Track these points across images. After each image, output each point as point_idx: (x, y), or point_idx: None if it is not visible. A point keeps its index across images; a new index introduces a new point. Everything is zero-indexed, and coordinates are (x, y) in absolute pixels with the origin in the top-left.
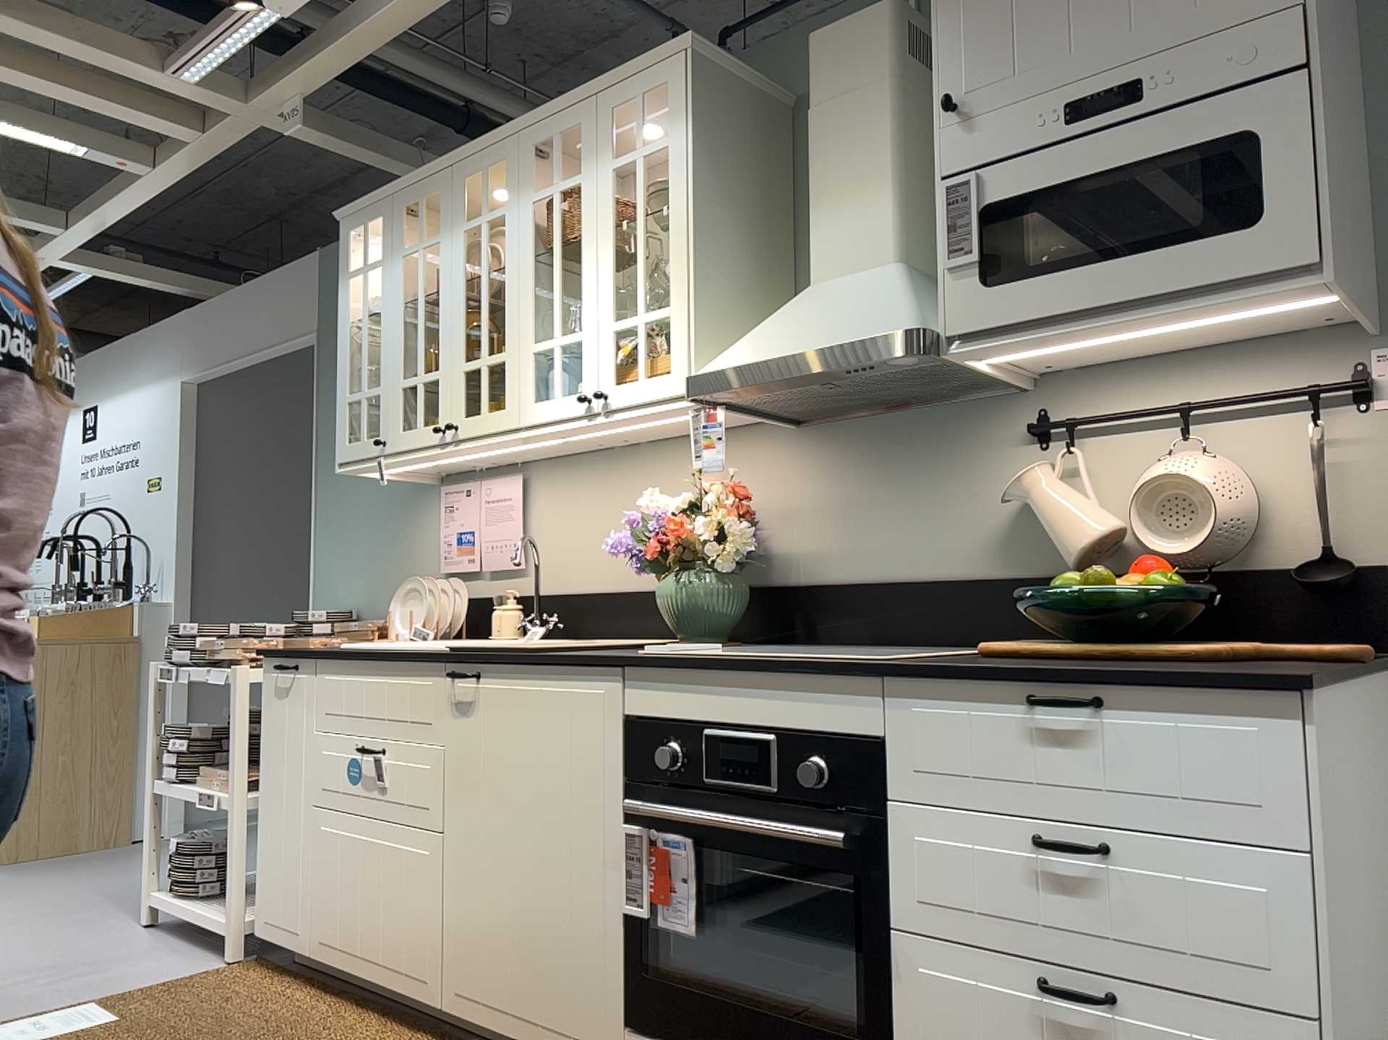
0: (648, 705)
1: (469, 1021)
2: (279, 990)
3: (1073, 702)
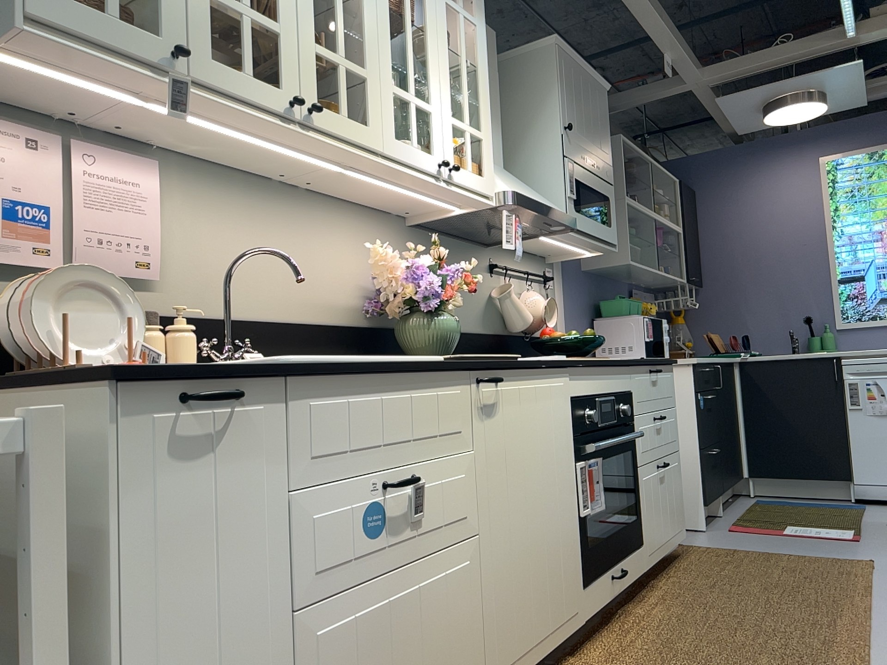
0: (579, 388)
1: None
2: None
3: (661, 370)
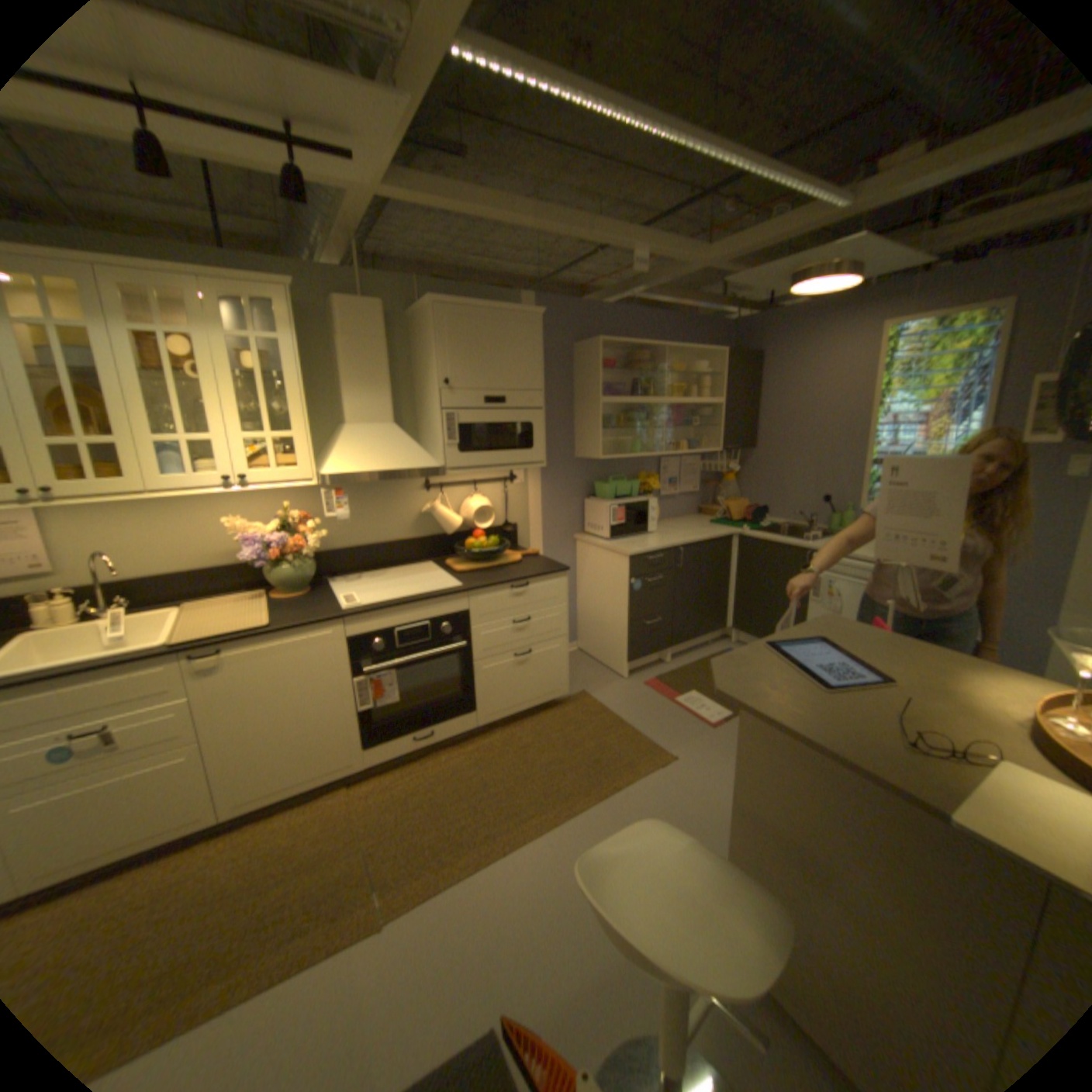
0: (361, 629)
1: (246, 813)
2: None
3: (525, 586)
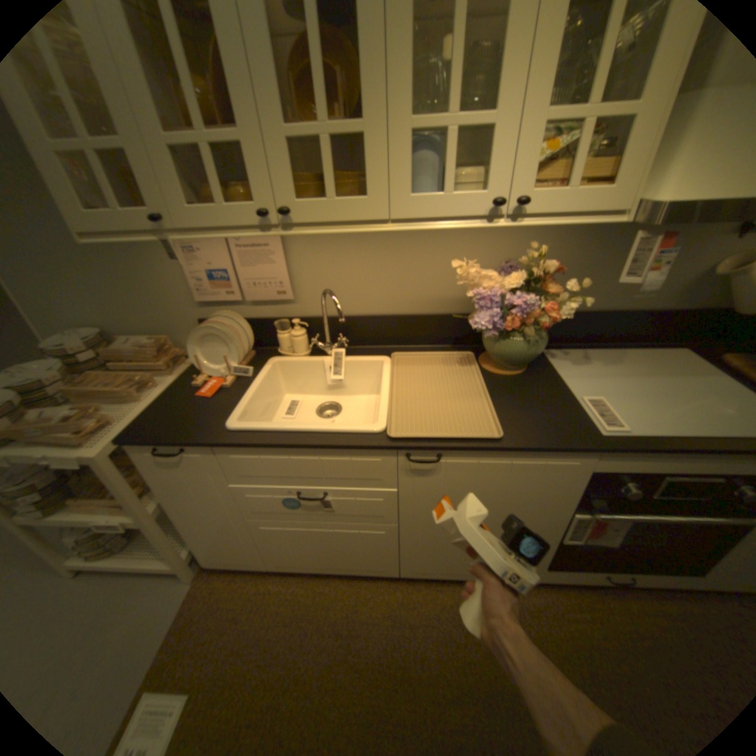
0: (620, 467)
1: (423, 578)
2: (252, 591)
3: None
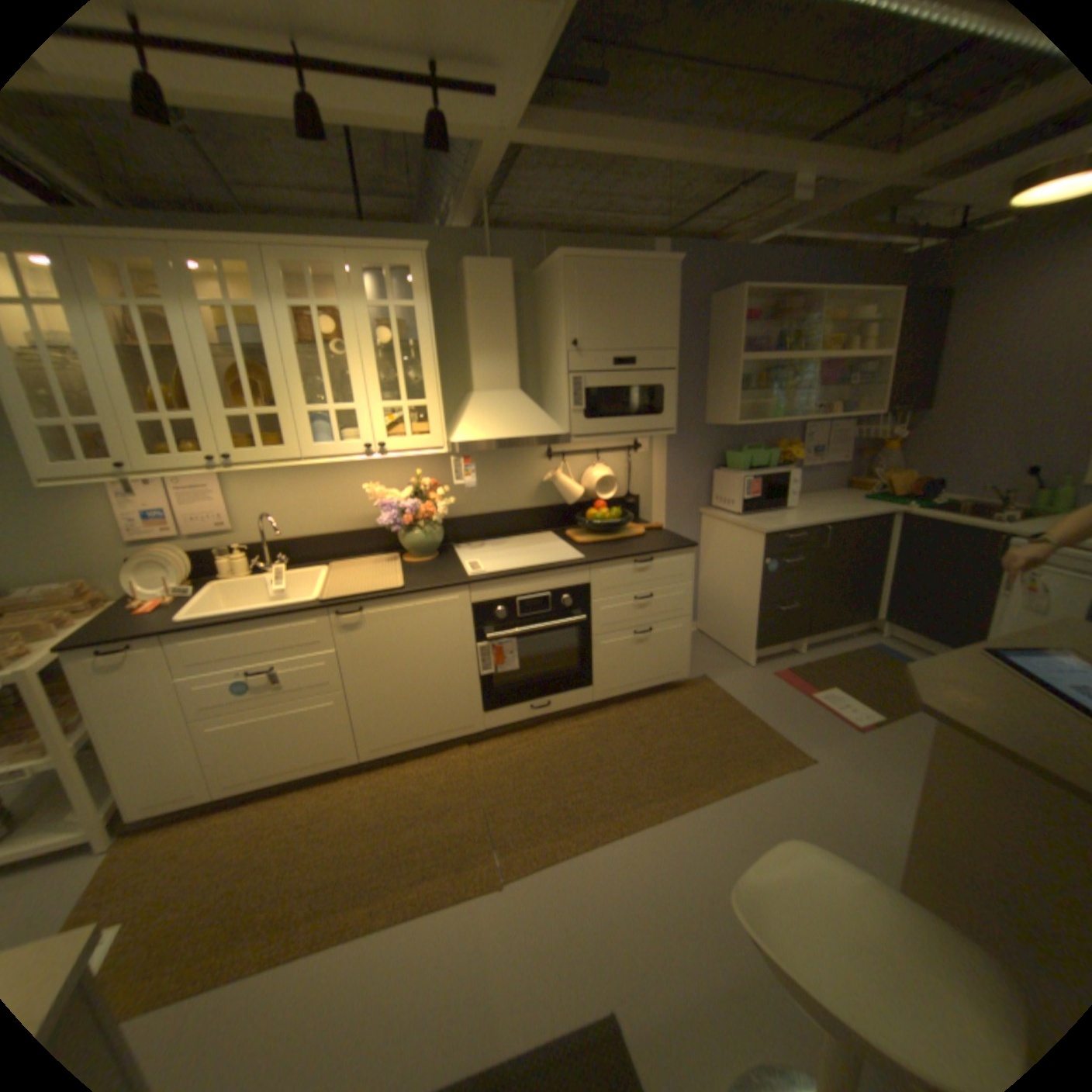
0: (486, 596)
1: (383, 757)
2: (196, 830)
3: (649, 561)
